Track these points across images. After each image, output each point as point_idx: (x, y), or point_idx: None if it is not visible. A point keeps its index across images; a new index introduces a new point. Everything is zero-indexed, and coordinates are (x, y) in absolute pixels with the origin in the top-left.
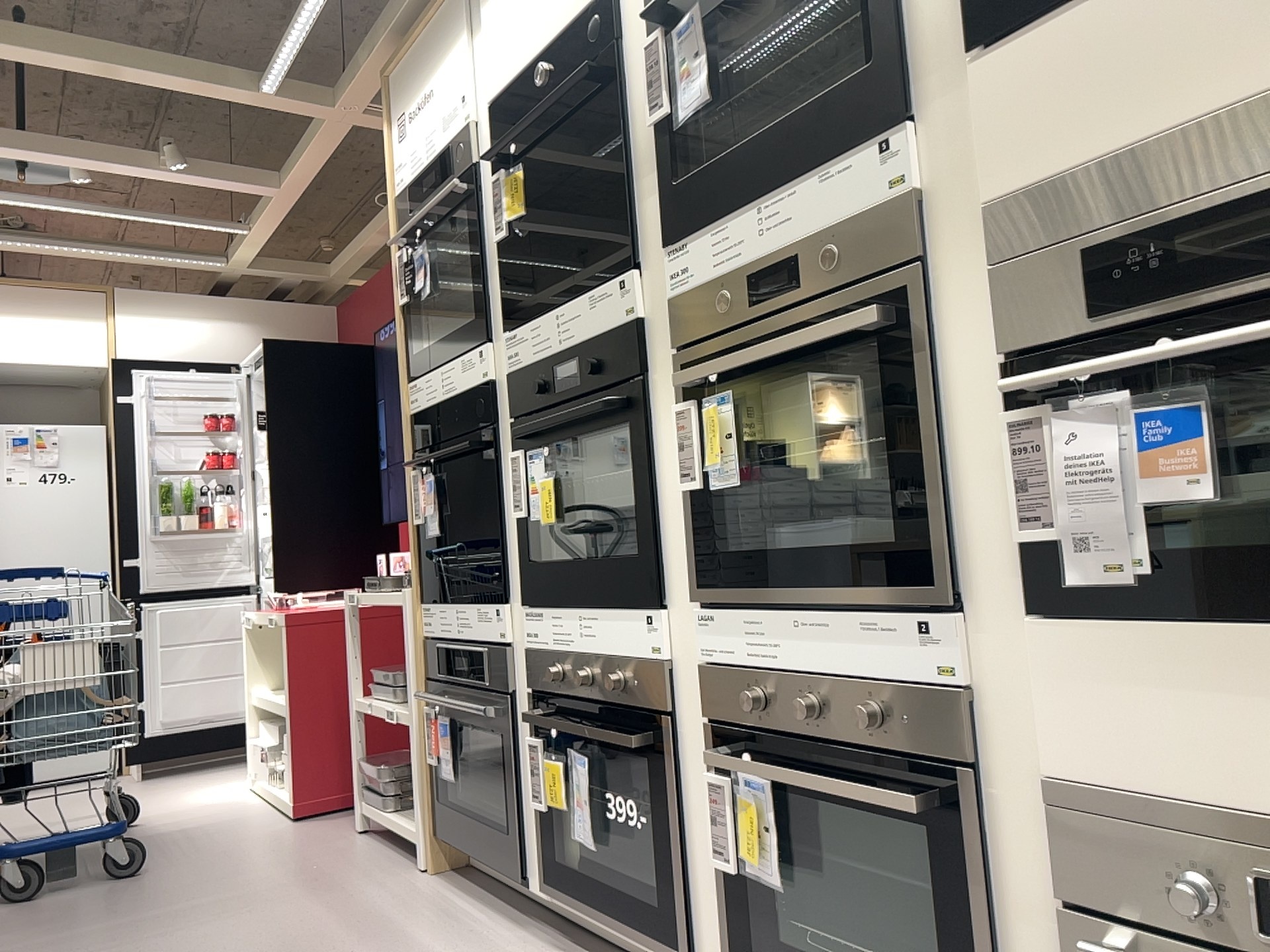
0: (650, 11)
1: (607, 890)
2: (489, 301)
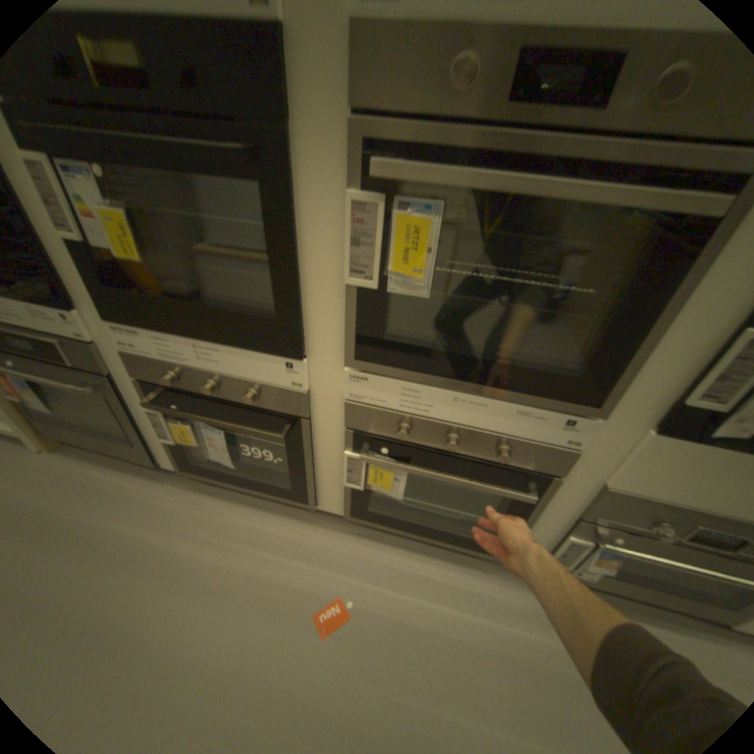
0: None
1: (242, 478)
2: None
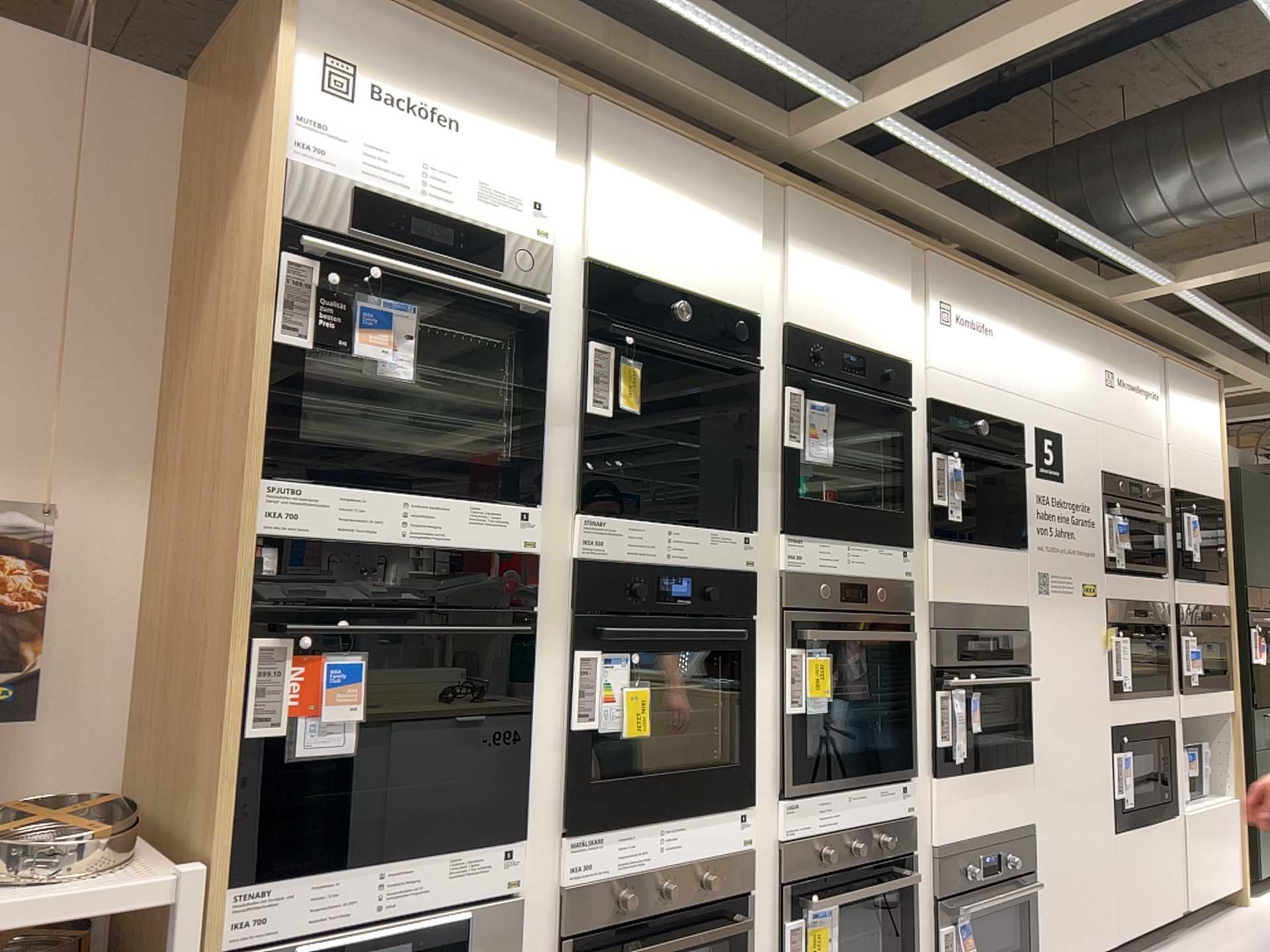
0: (793, 375)
1: None
2: (547, 460)
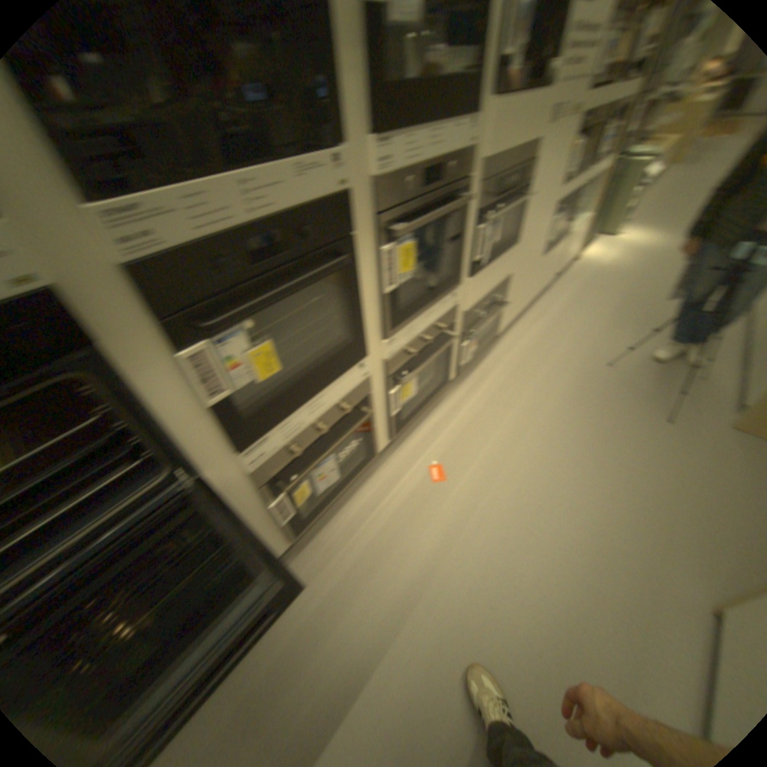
0: None
1: (336, 487)
2: None
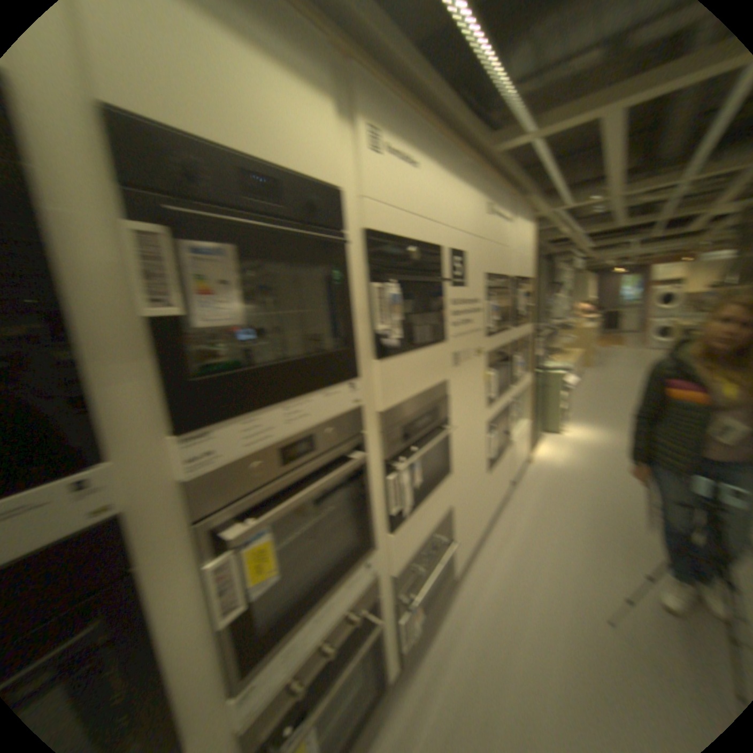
0: (159, 199)
1: None
2: None
